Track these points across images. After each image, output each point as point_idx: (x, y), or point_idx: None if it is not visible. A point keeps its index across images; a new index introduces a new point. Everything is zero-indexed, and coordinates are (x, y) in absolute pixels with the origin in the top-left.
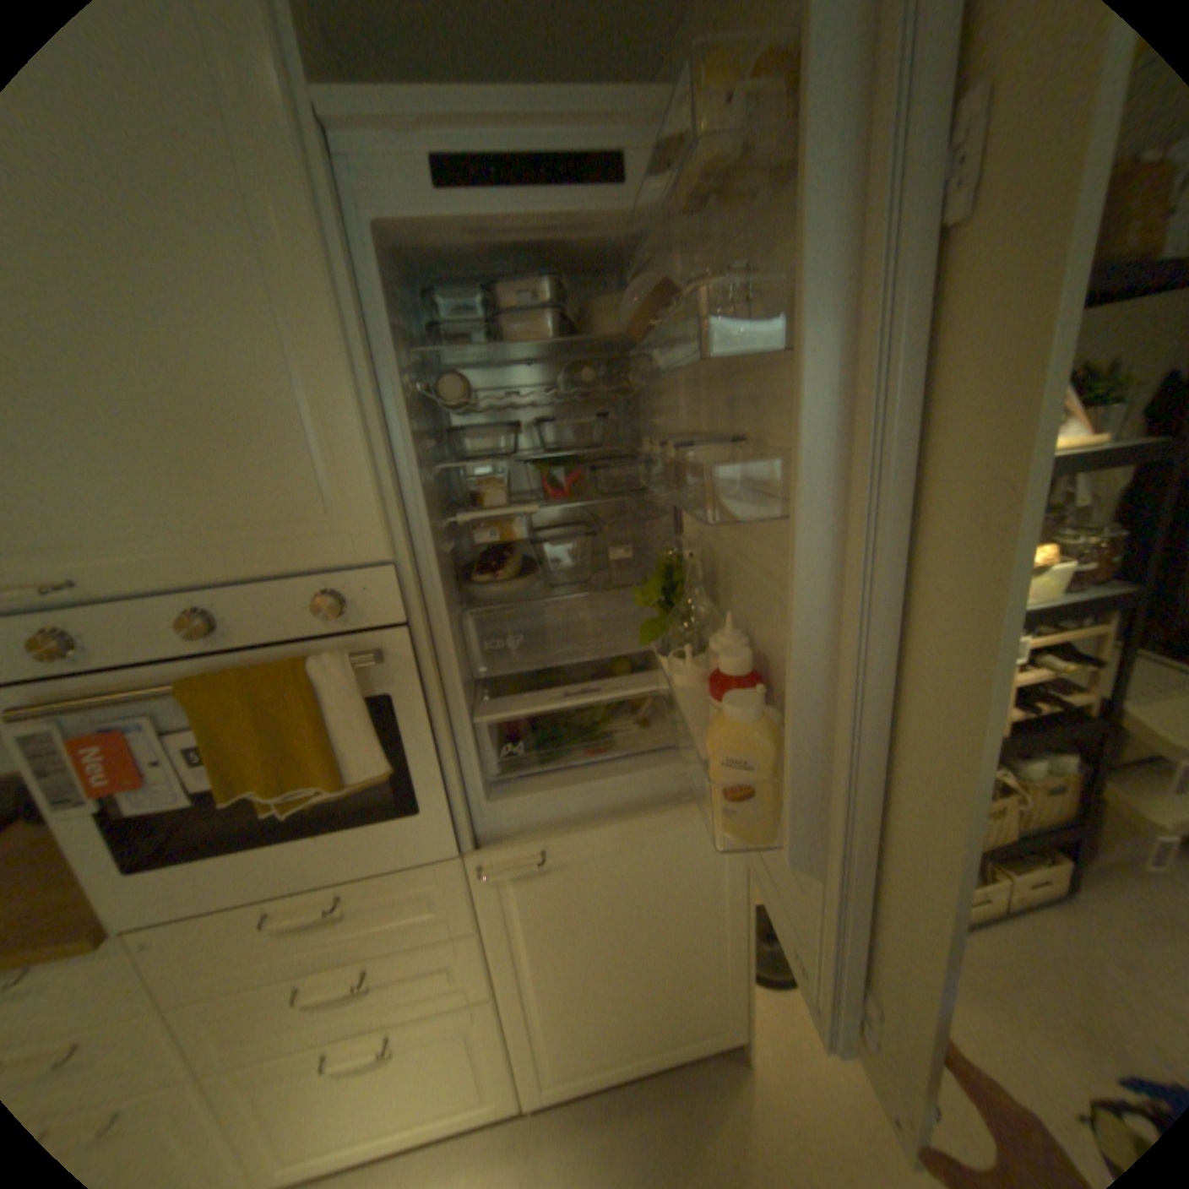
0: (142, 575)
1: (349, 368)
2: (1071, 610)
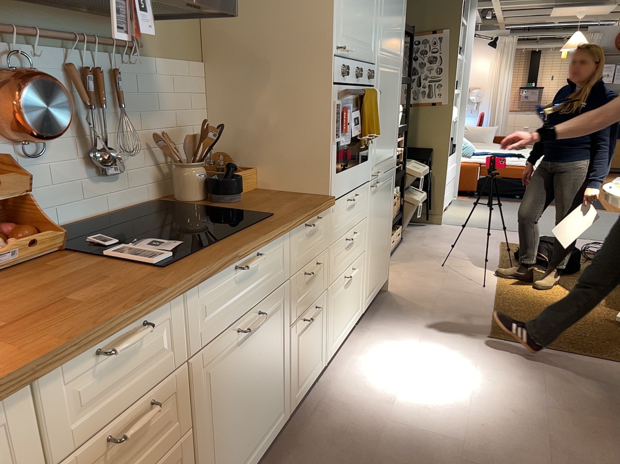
0: (355, 53)
1: (379, 5)
2: None
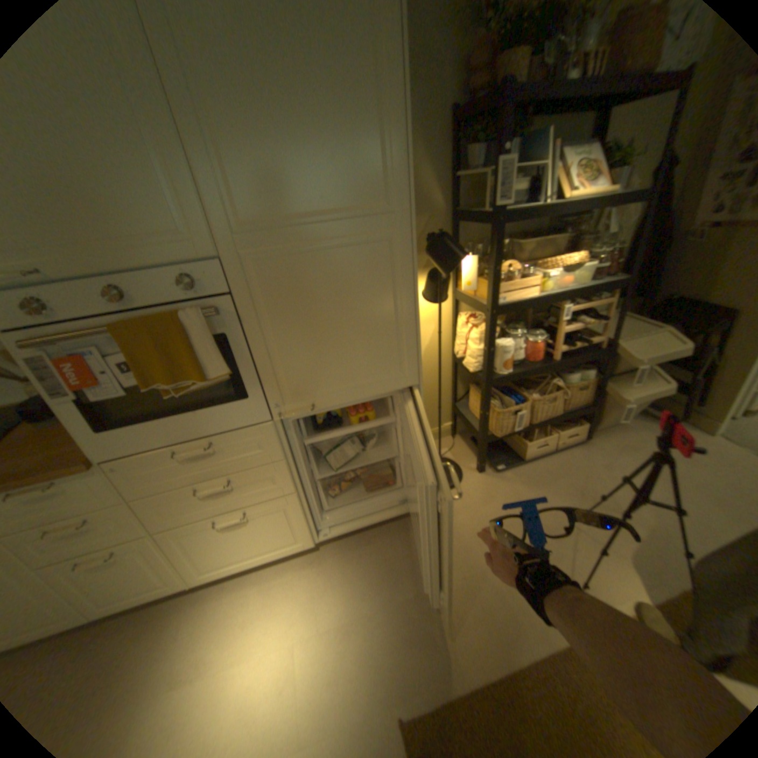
0: (78, 265)
1: (179, 138)
2: (596, 291)
